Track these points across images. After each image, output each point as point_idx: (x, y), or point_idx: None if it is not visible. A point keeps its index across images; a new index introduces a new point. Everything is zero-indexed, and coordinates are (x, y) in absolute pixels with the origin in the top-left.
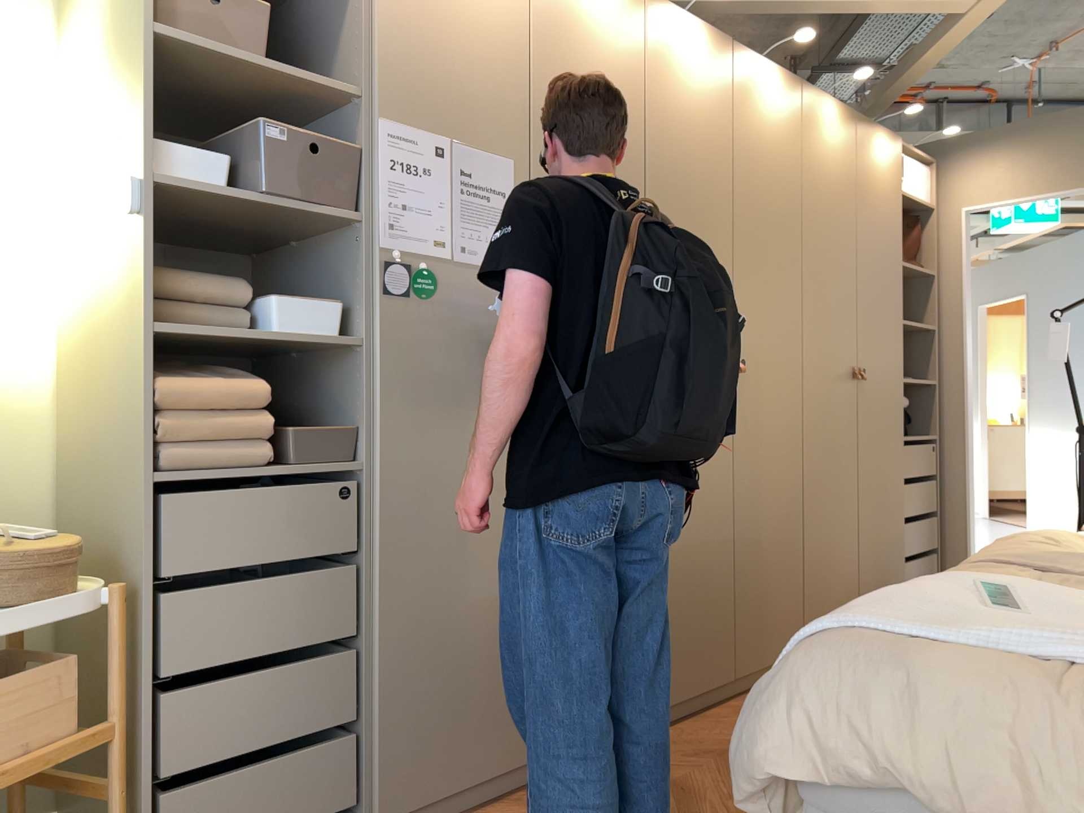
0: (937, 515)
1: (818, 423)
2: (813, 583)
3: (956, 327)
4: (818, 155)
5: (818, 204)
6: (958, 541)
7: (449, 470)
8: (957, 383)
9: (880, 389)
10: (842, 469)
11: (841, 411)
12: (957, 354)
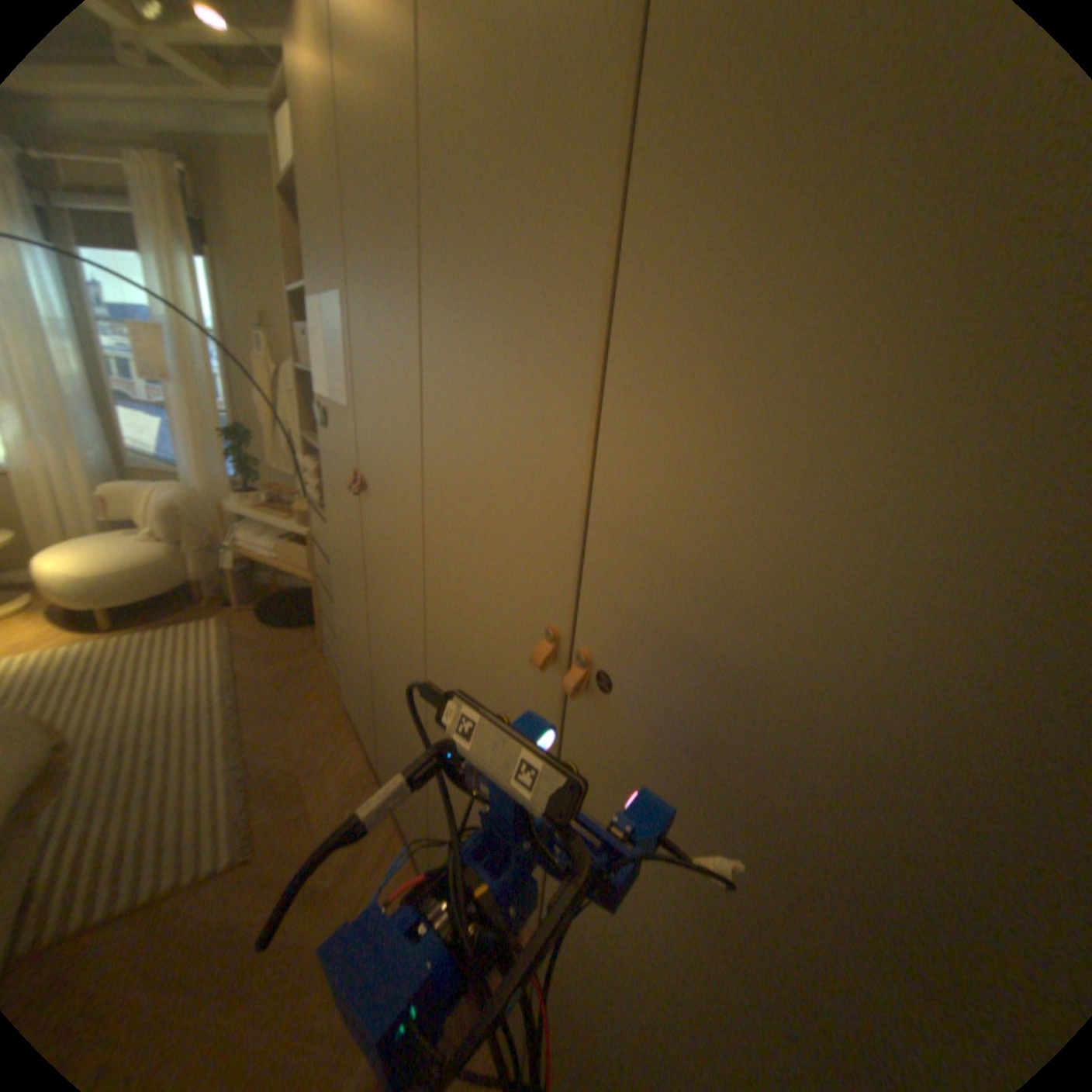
0: None
1: None
2: None
3: None
4: None
5: None
6: None
7: (341, 553)
8: None
9: None
10: None
11: None
12: None
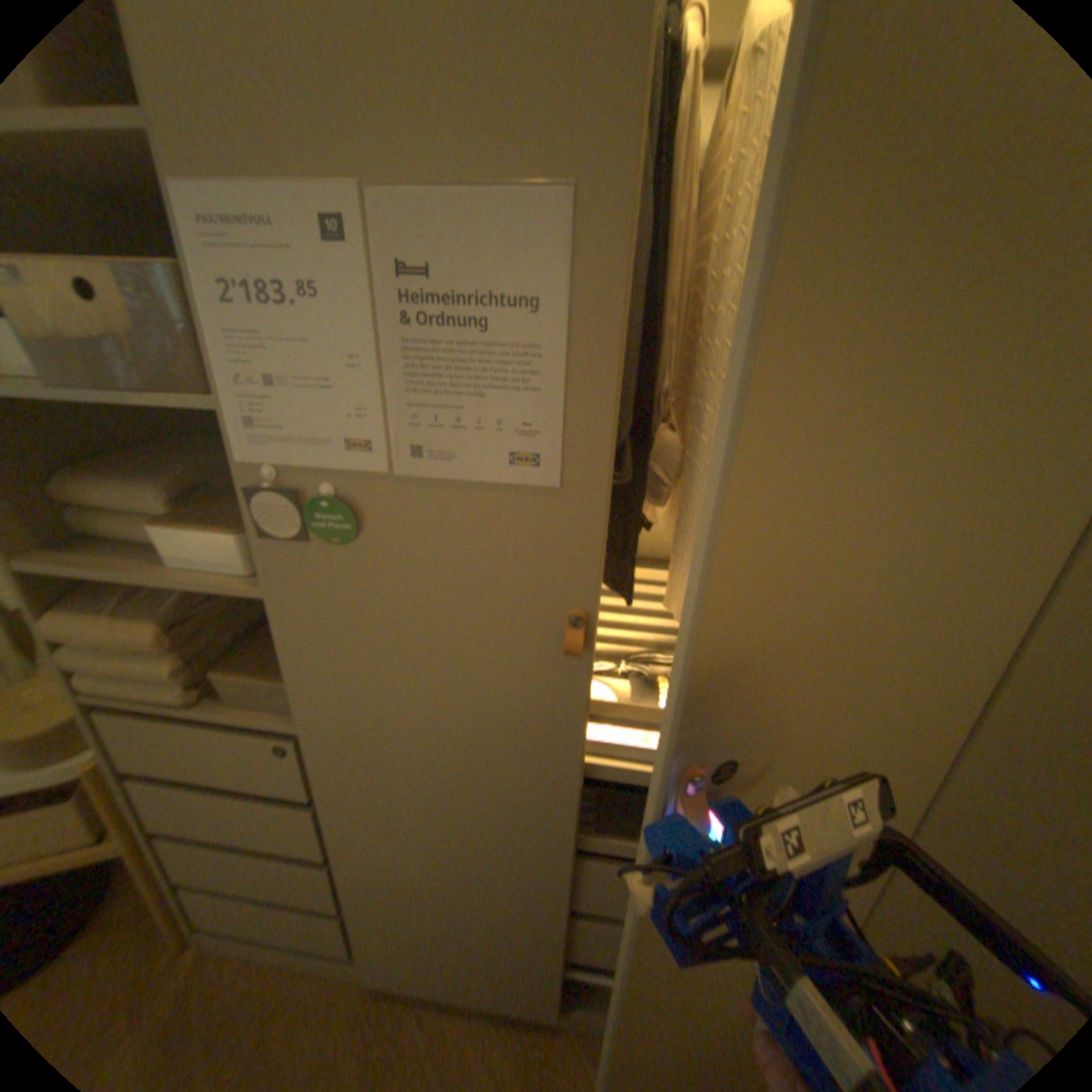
0: None
1: None
2: None
3: None
4: None
5: None
6: None
7: (423, 770)
8: None
9: None
10: None
11: None
12: None
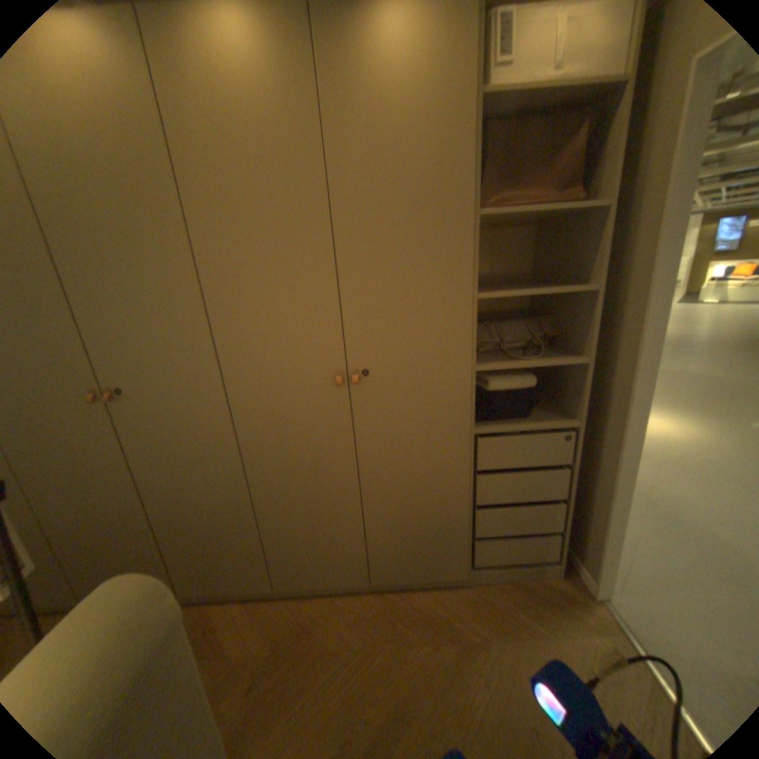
0: (572, 506)
1: (263, 434)
2: (278, 556)
3: (649, 283)
4: (198, 120)
5: (213, 192)
6: (603, 539)
7: None
8: (634, 364)
9: (405, 390)
10: (317, 472)
11: (309, 420)
12: (641, 325)
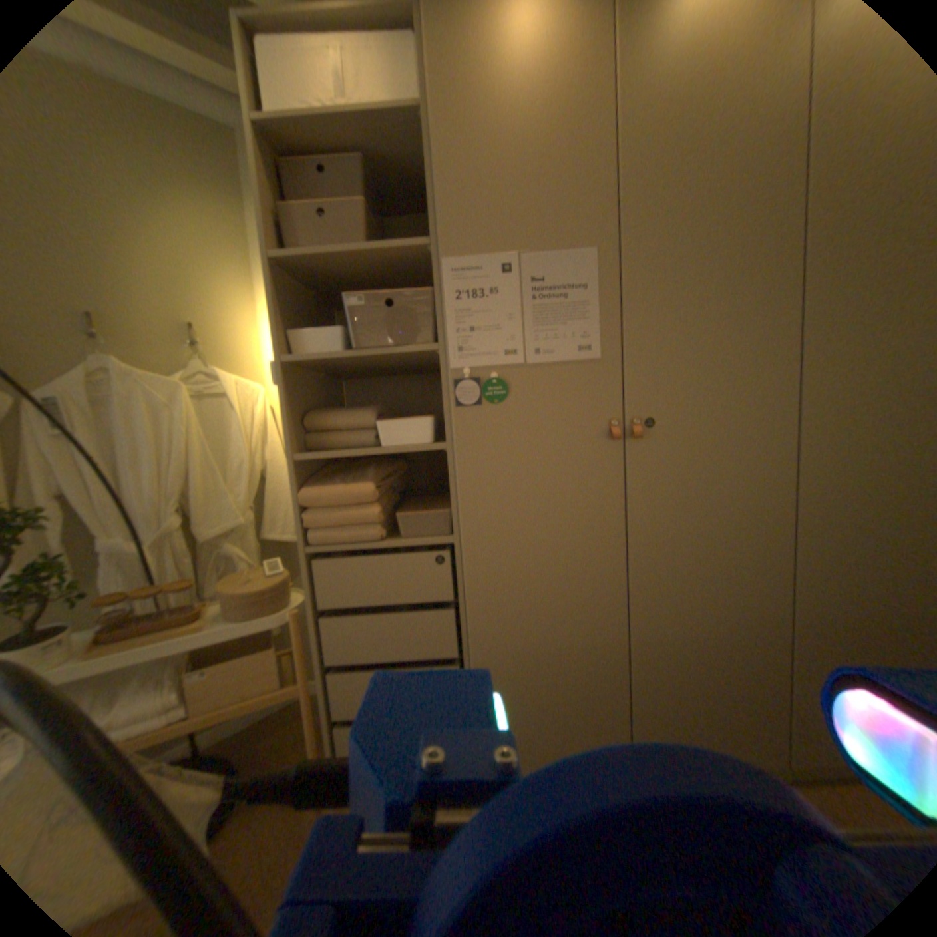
0: None
1: None
2: None
3: None
4: None
5: None
6: None
7: (532, 541)
8: None
9: None
10: None
11: None
12: None
